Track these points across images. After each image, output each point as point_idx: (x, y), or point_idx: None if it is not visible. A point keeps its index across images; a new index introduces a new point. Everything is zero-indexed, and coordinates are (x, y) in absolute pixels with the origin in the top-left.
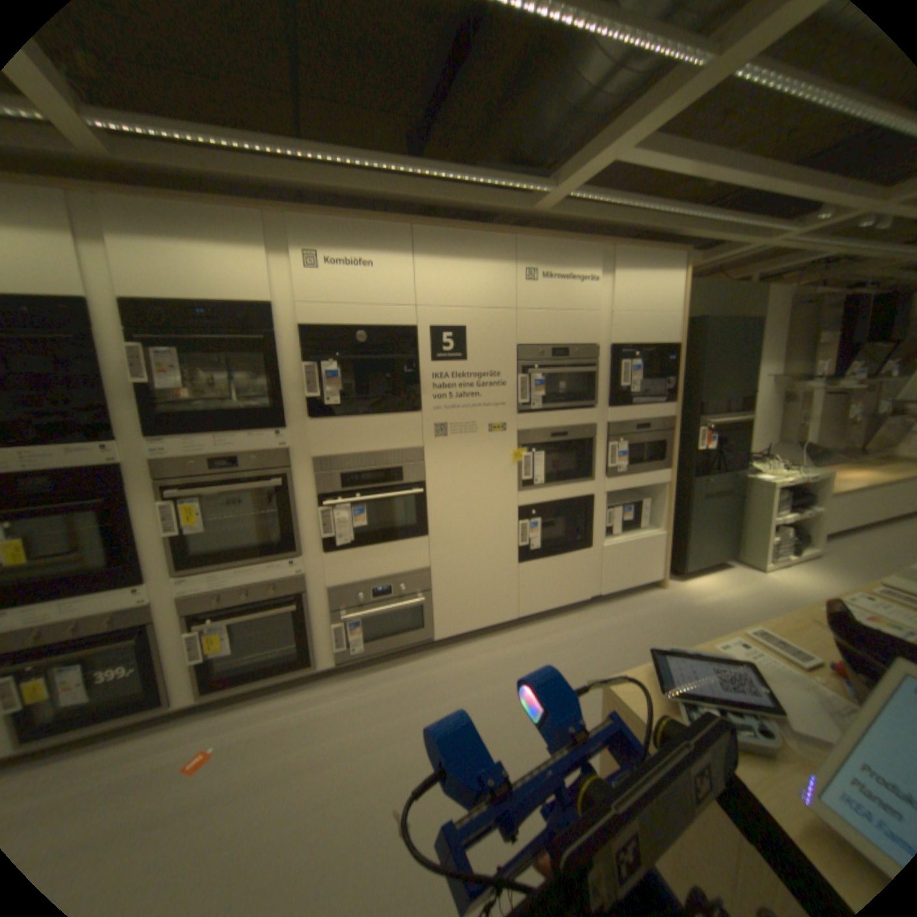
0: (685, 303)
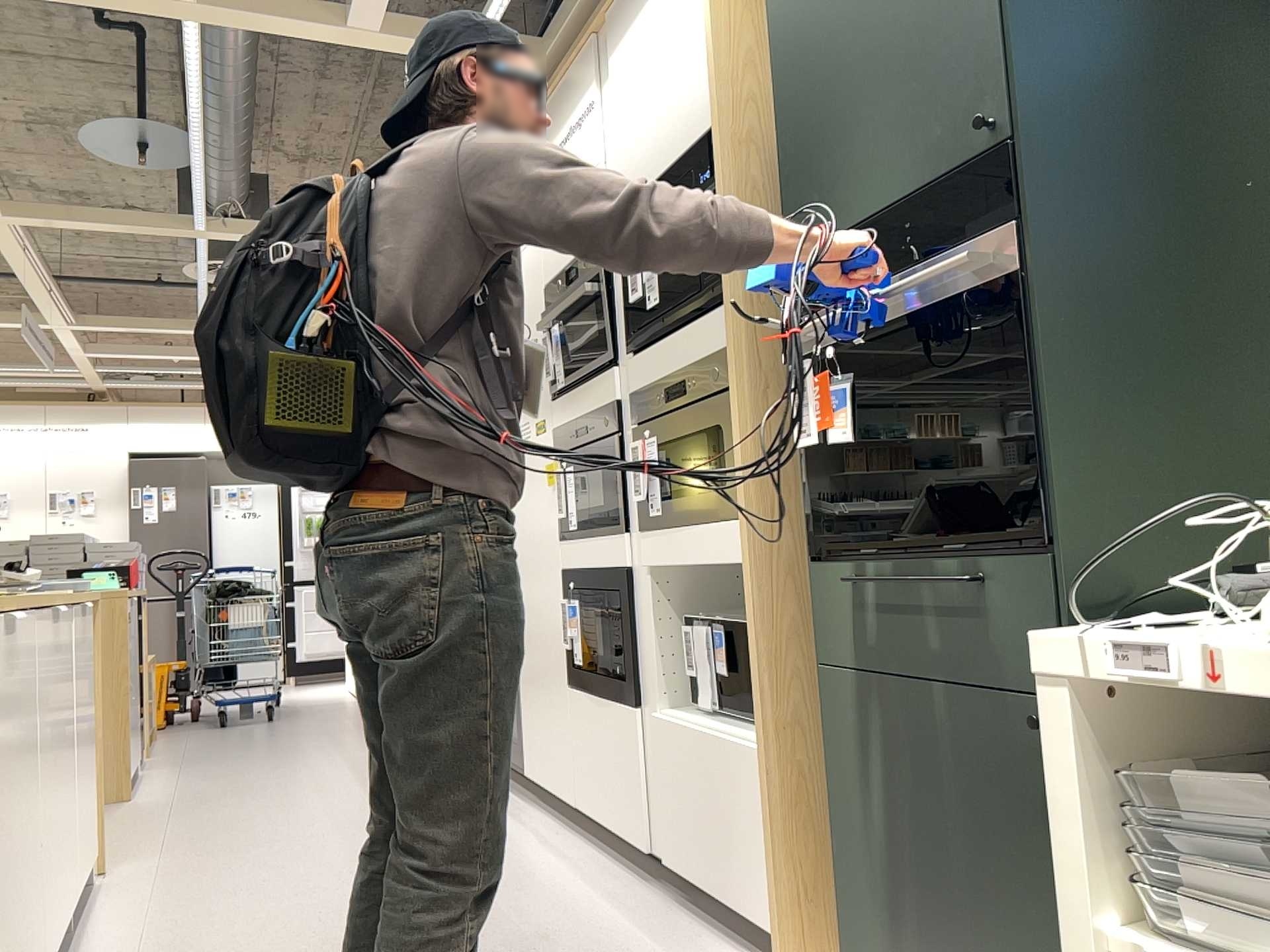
0: (711, 6)
